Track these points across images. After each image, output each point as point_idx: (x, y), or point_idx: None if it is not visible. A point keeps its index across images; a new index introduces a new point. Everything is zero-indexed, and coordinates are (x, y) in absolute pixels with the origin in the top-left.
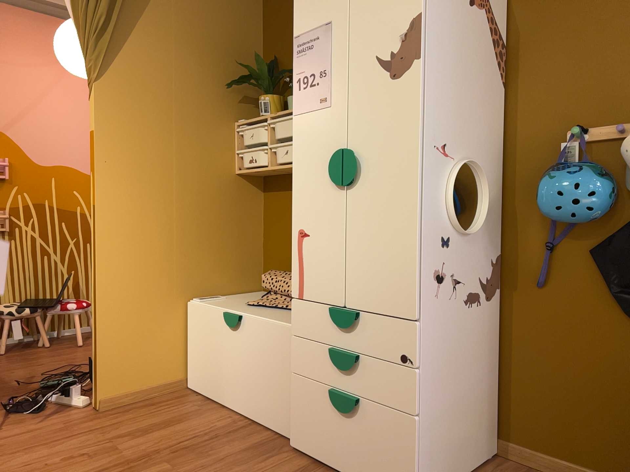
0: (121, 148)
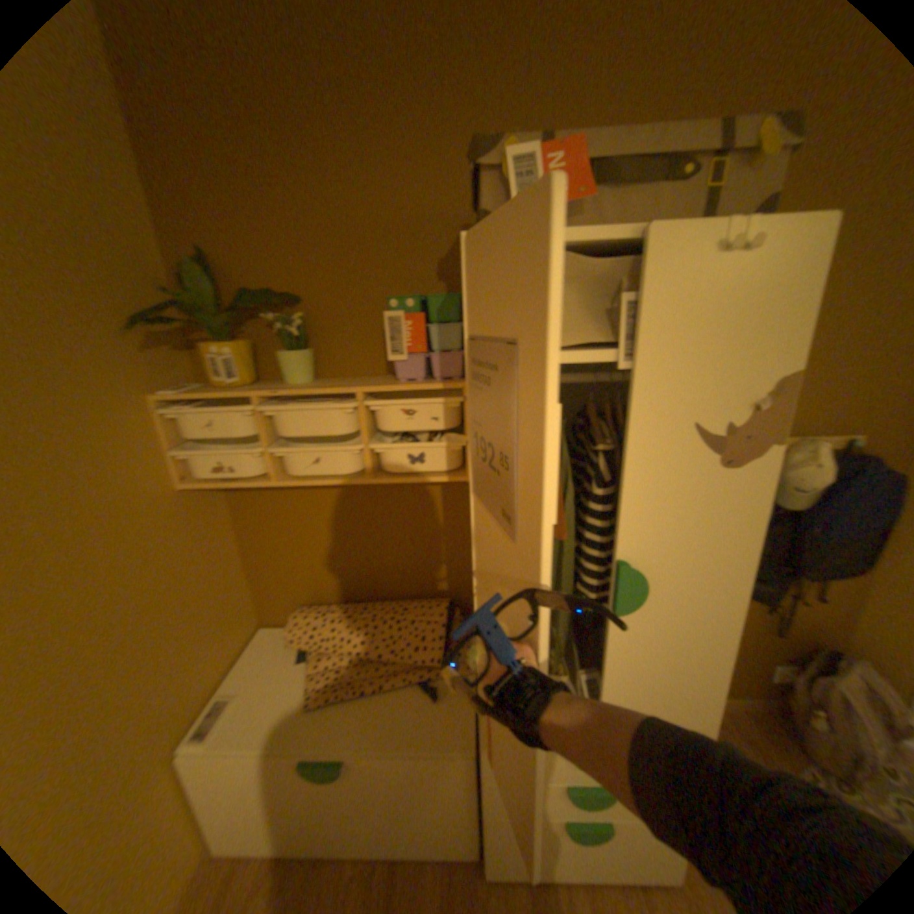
0: None
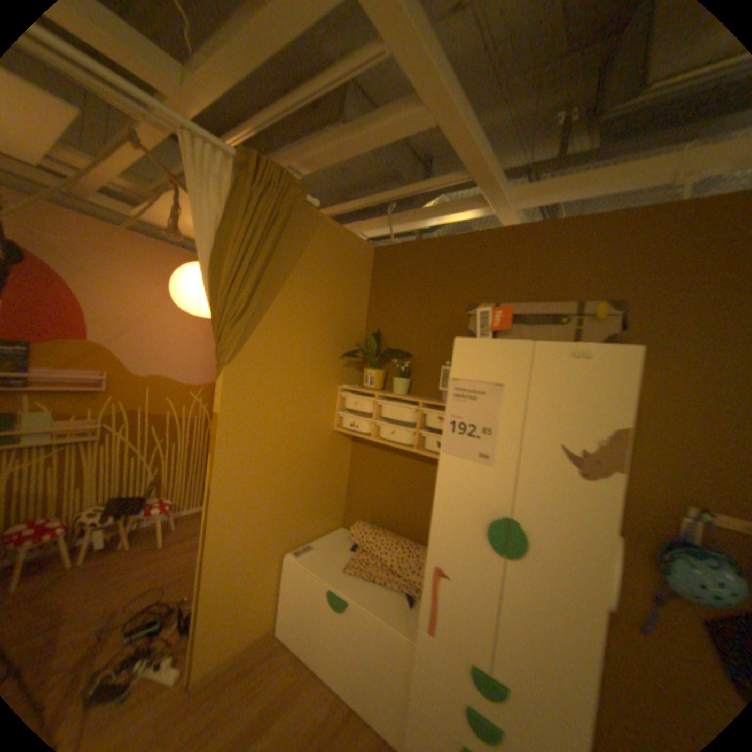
0: (241, 427)
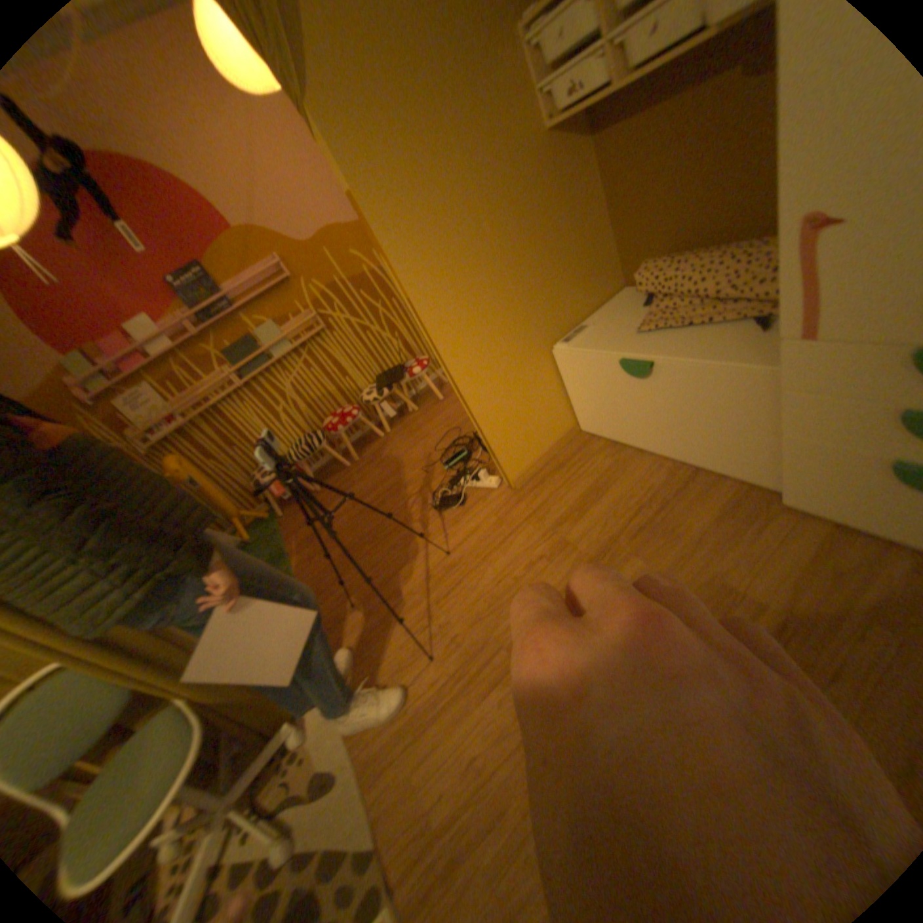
0: (393, 193)
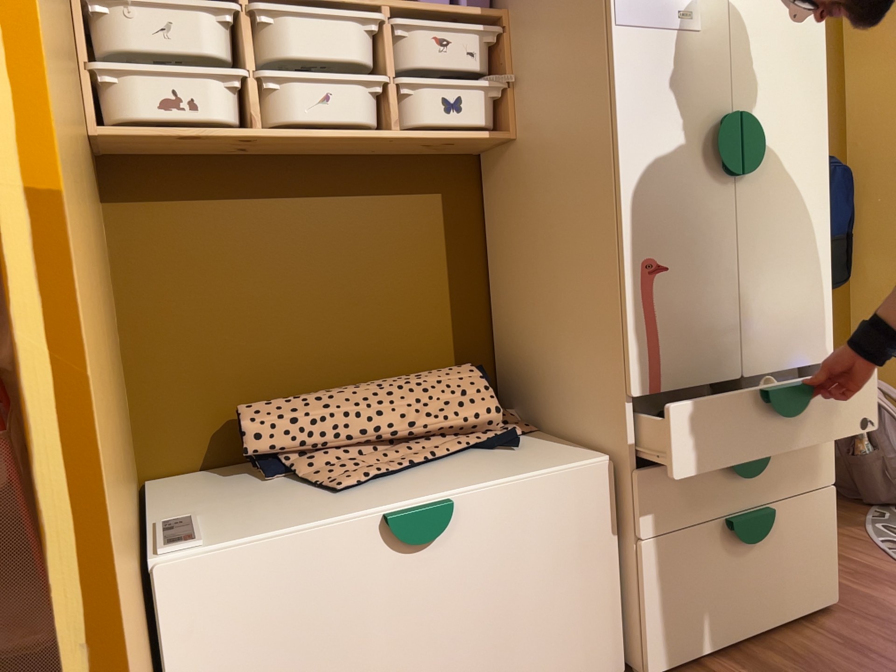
0: None
